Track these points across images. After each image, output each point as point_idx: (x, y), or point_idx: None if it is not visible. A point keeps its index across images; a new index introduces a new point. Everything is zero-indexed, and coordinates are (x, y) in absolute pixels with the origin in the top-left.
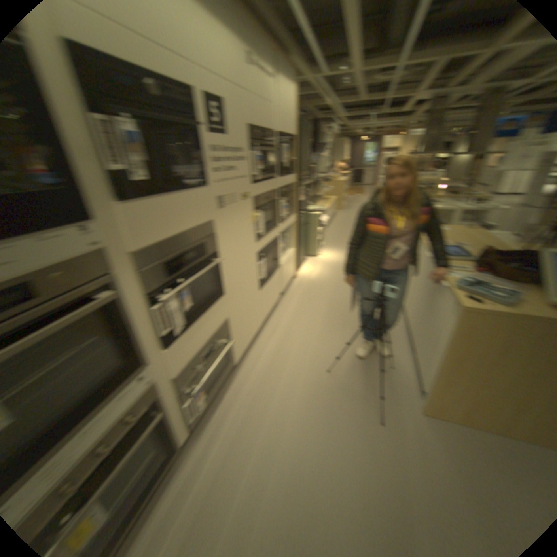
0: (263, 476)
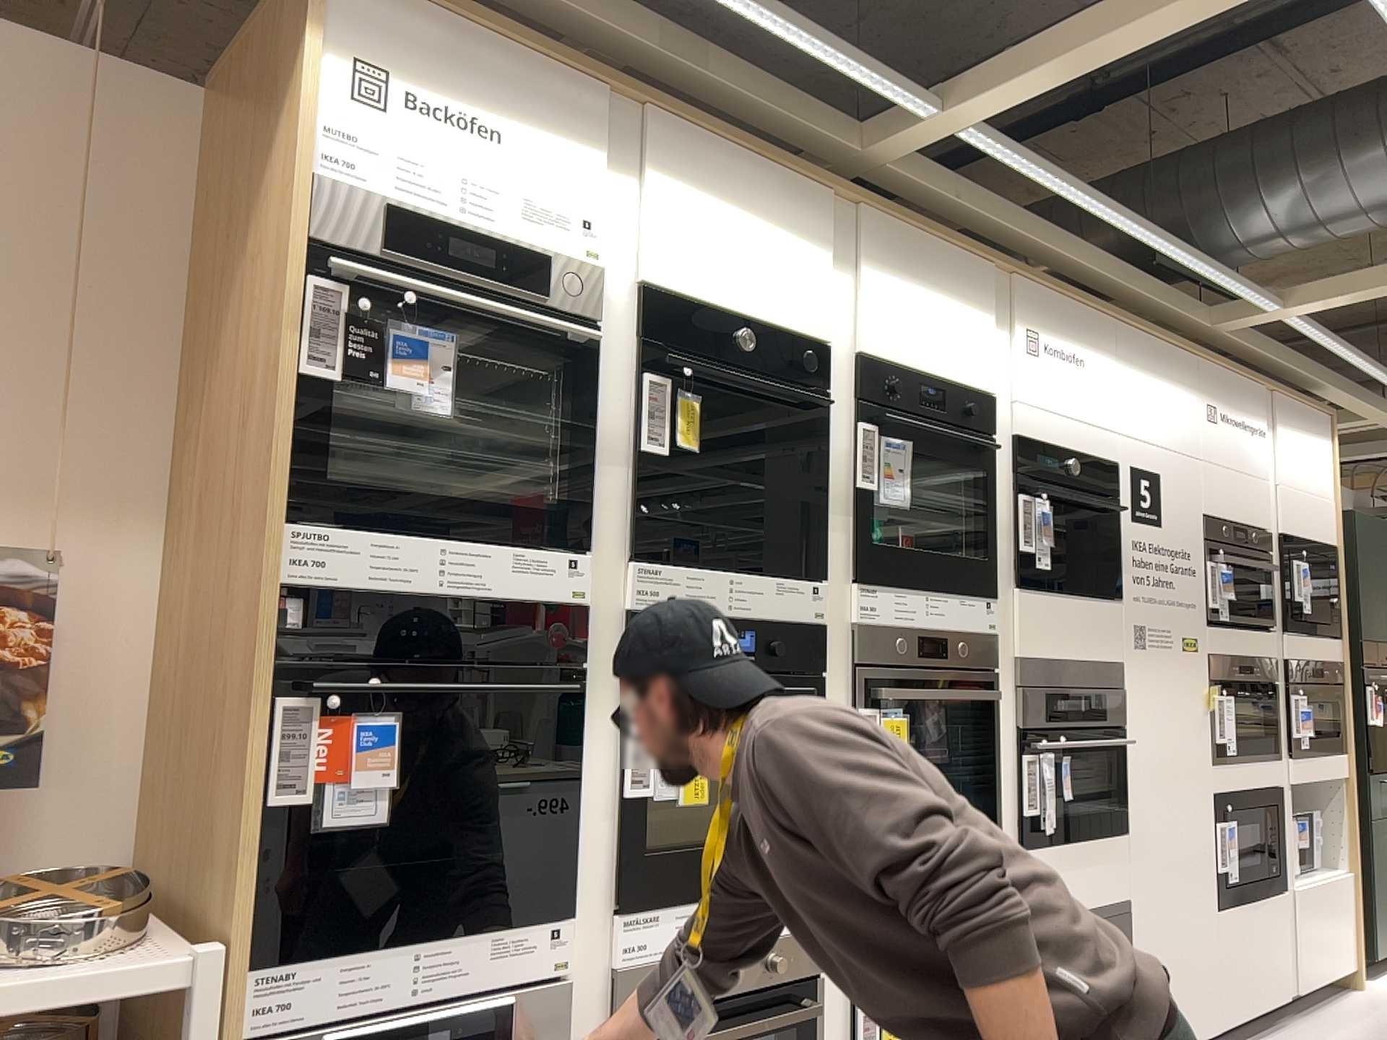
0: None
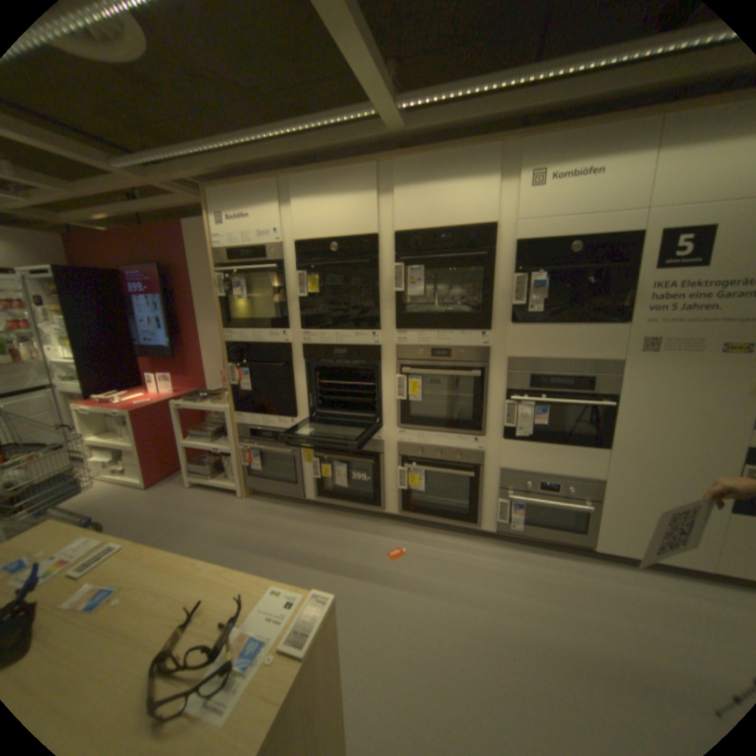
0: (493, 608)
